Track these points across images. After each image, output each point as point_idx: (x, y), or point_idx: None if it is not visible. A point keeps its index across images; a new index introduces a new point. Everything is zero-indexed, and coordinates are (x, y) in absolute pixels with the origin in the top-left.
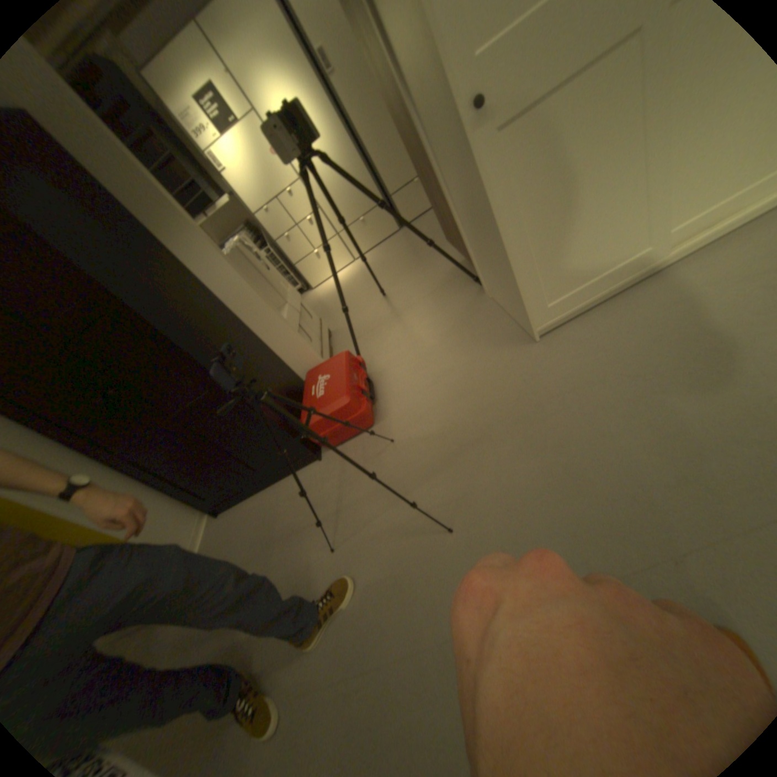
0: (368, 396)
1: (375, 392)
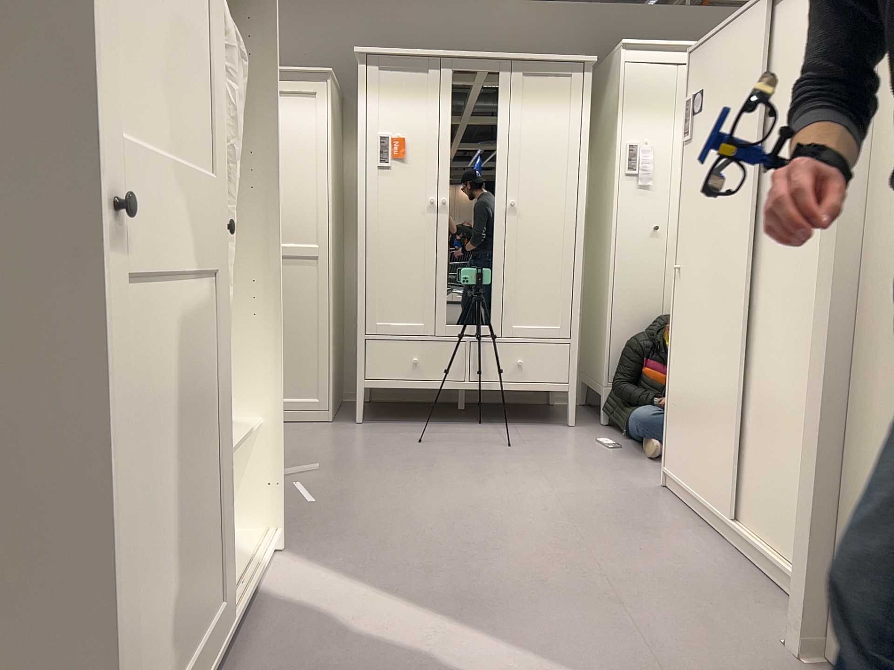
0: None
1: None
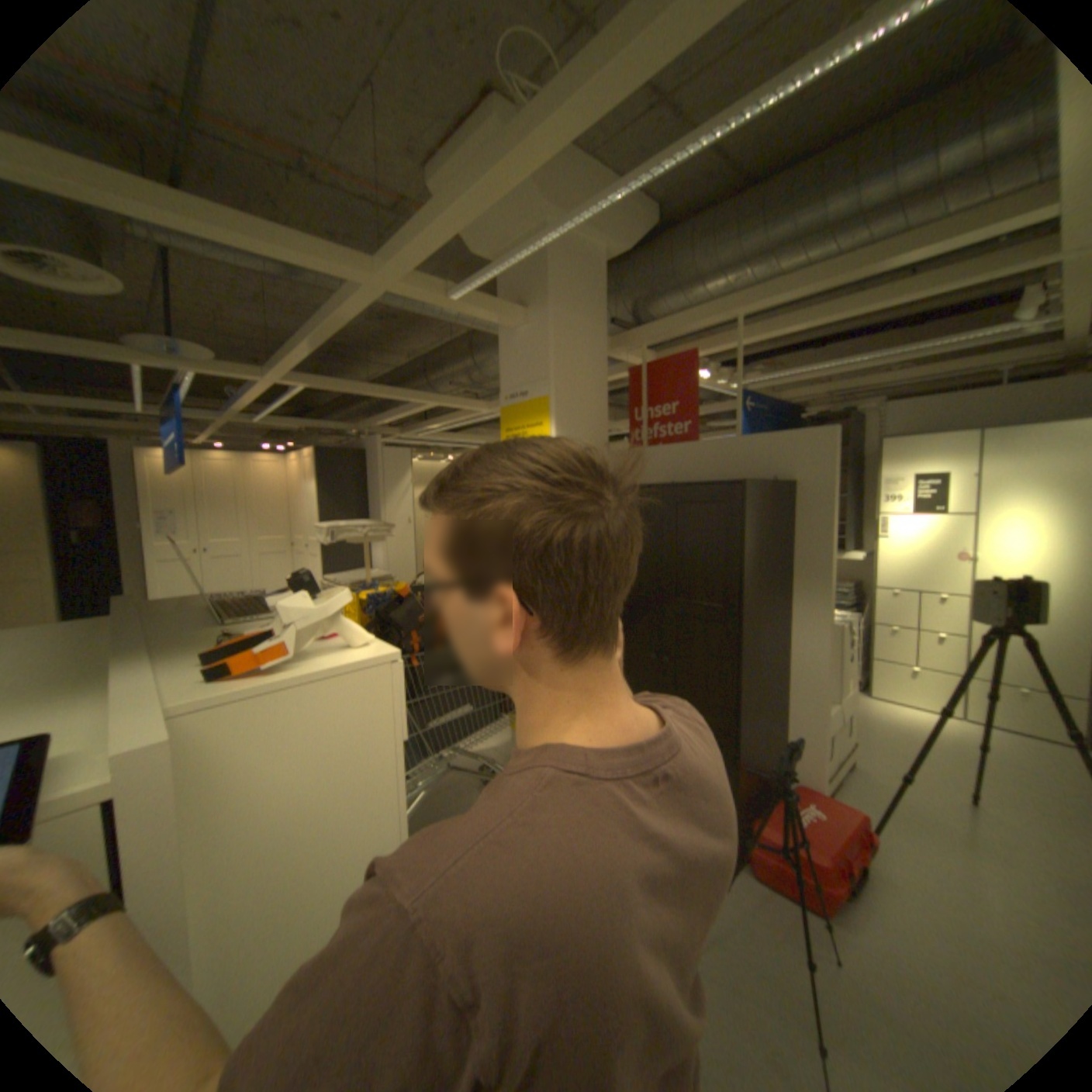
0: (850, 889)
1: (860, 893)
